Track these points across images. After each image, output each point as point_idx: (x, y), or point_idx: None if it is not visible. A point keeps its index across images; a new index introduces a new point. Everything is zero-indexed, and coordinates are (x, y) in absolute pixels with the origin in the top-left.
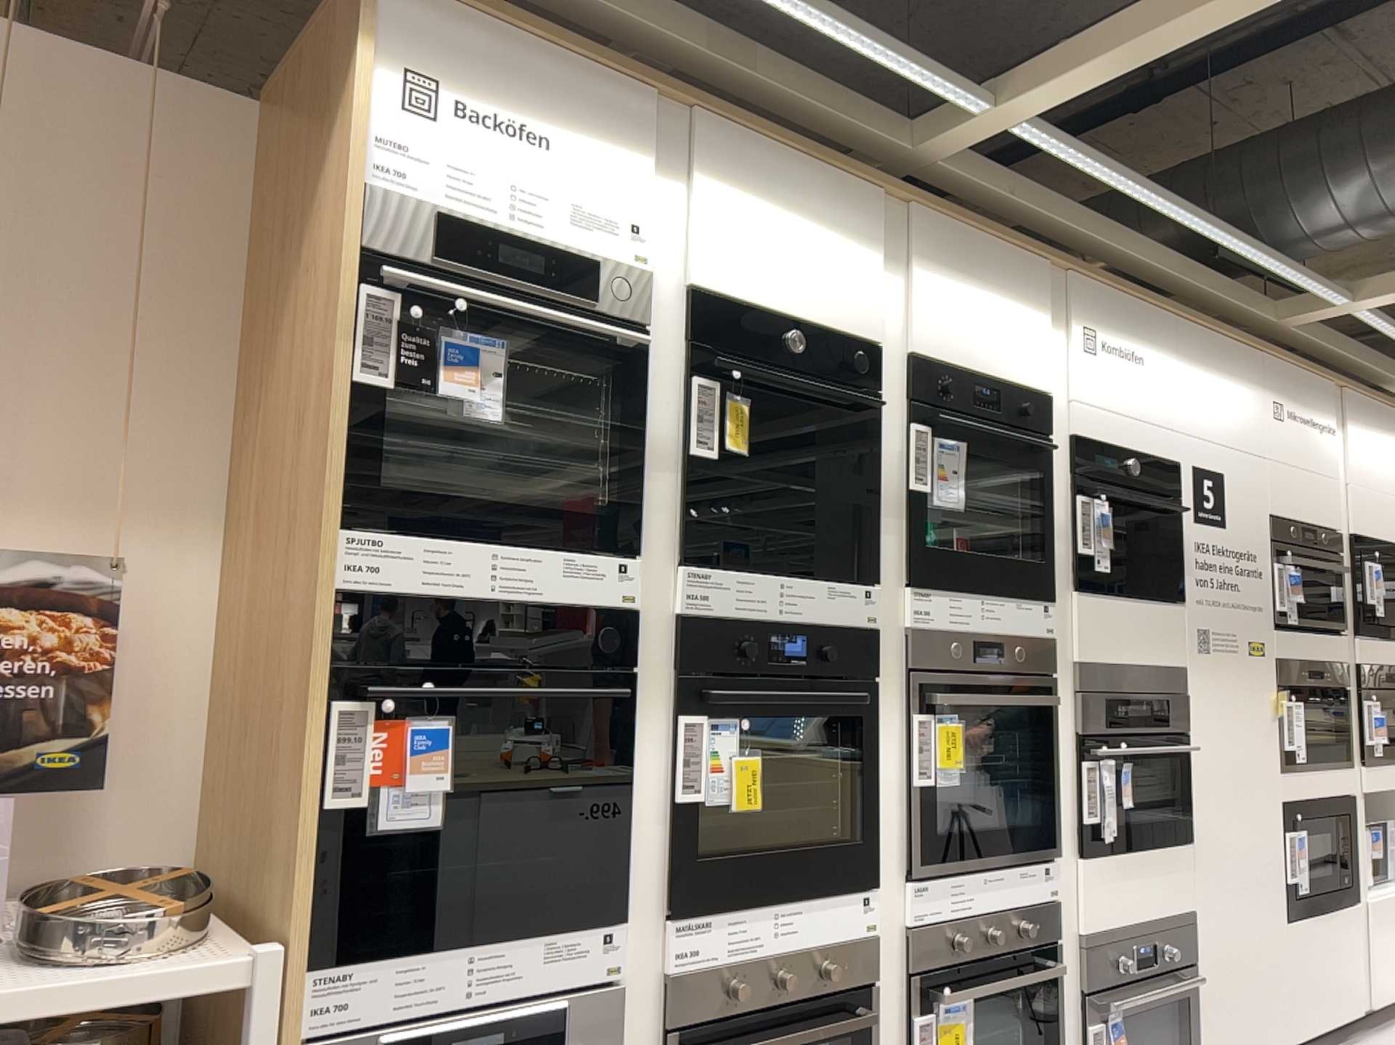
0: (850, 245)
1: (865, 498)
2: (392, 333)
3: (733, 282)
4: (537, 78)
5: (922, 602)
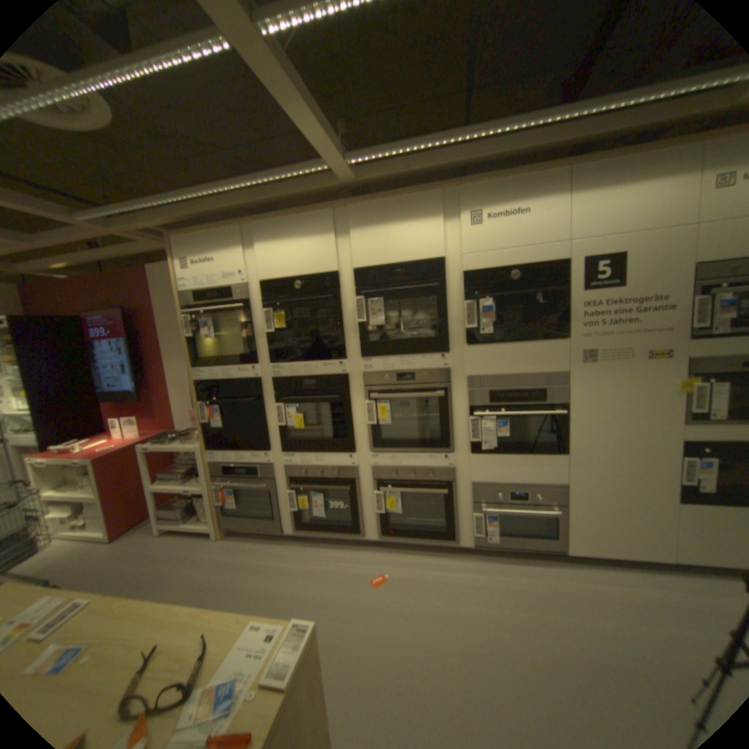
0: (320, 233)
1: (342, 330)
2: (184, 324)
3: (272, 271)
4: (201, 237)
5: (373, 364)
